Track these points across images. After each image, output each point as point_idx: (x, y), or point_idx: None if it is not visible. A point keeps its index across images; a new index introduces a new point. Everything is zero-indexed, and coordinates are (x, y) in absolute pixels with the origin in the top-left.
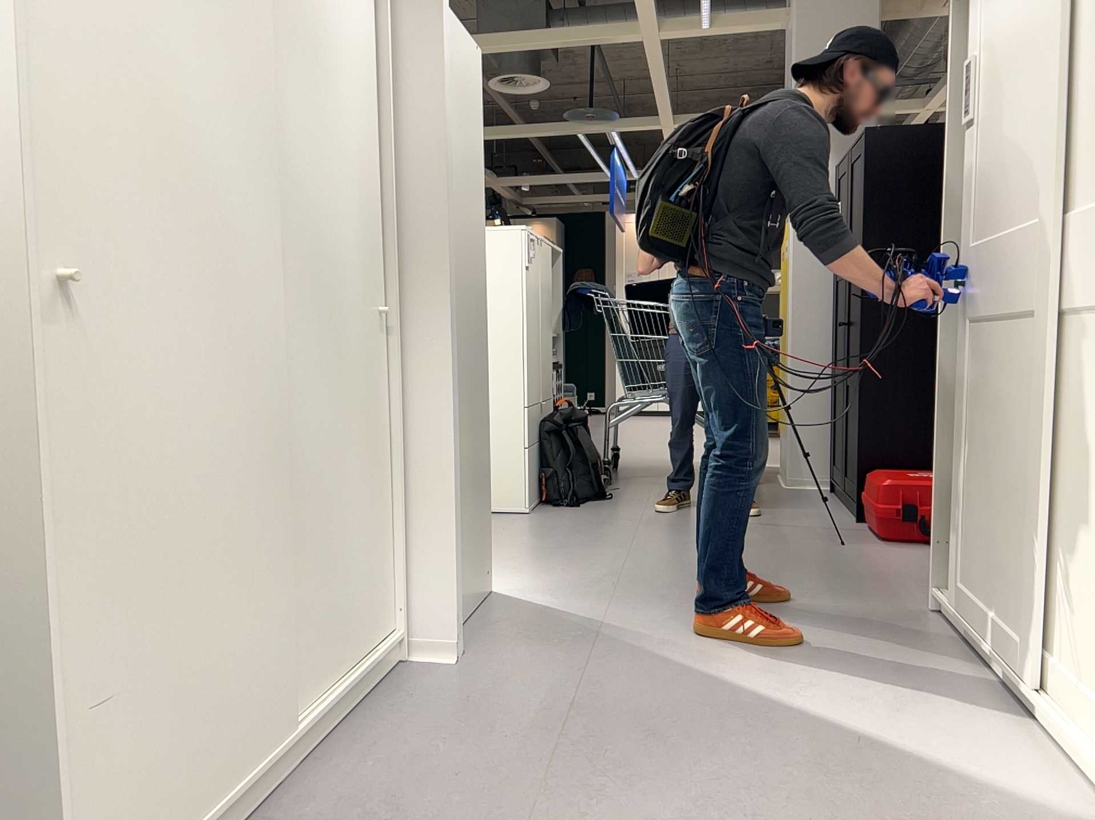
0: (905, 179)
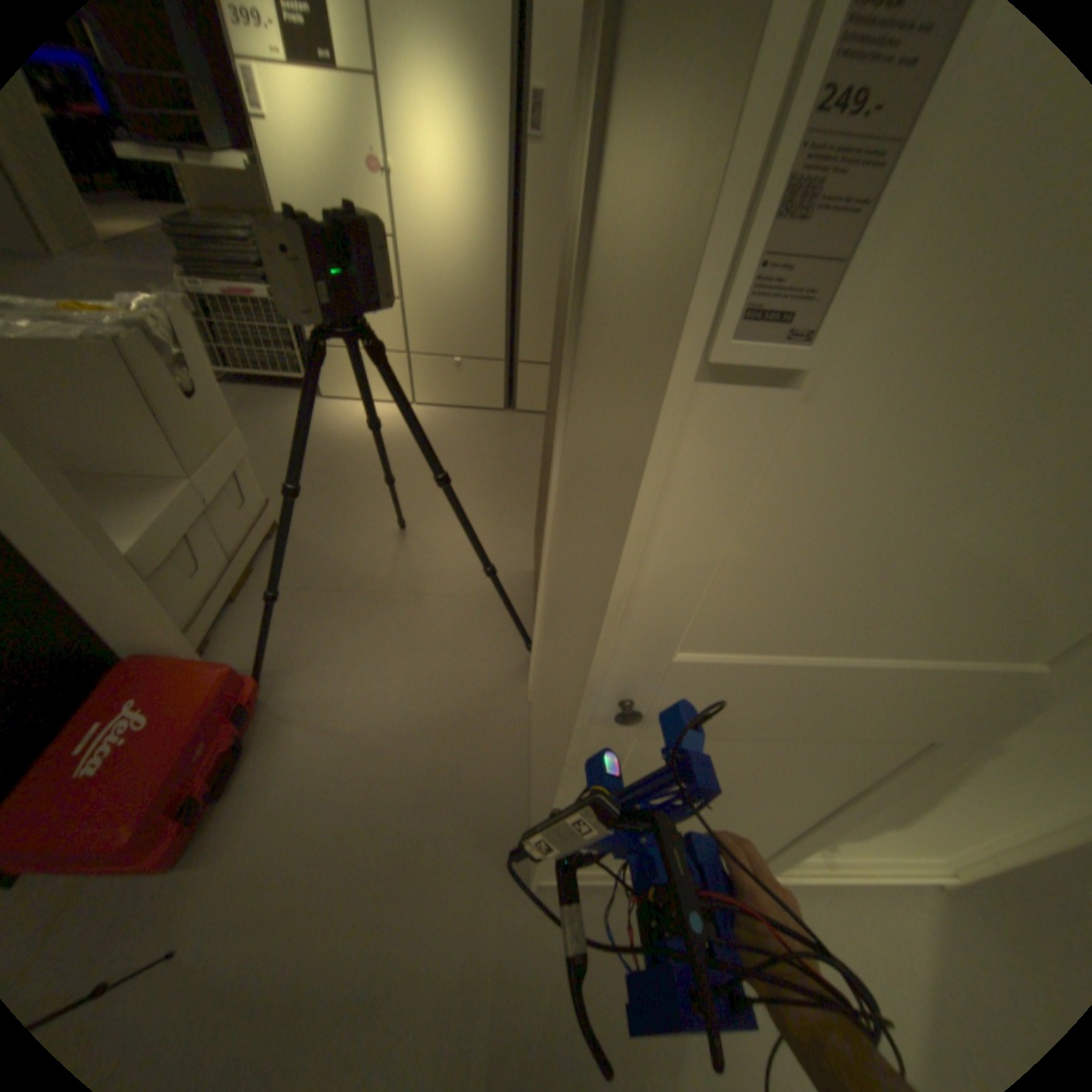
0: None
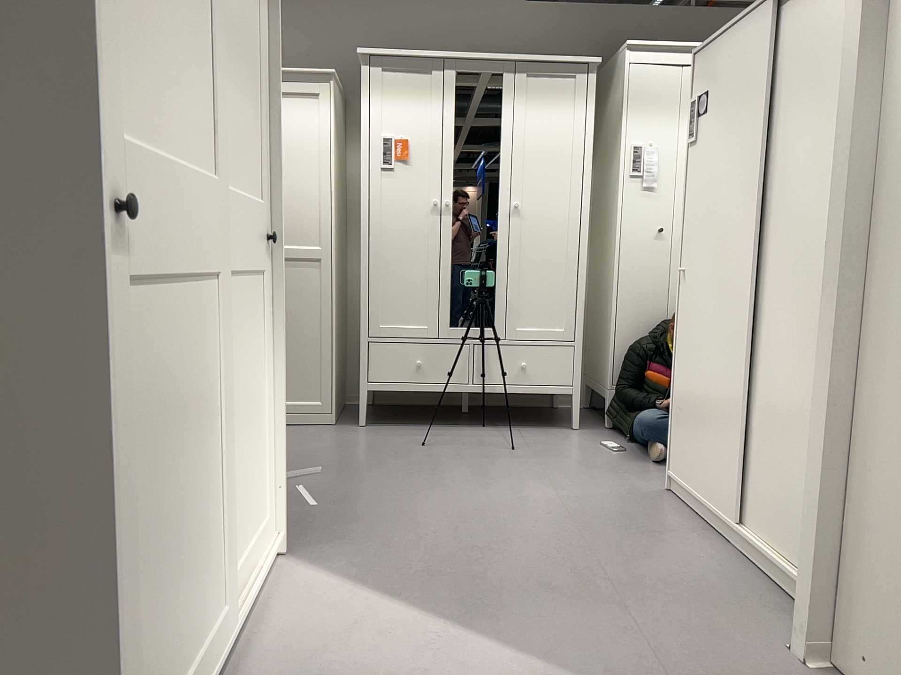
0: None
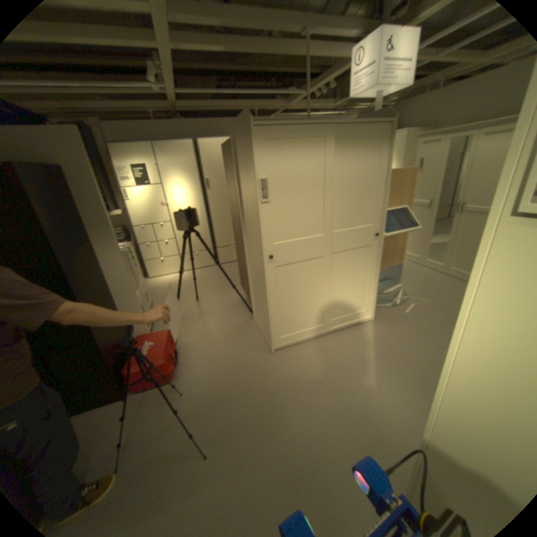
0: (53, 203)
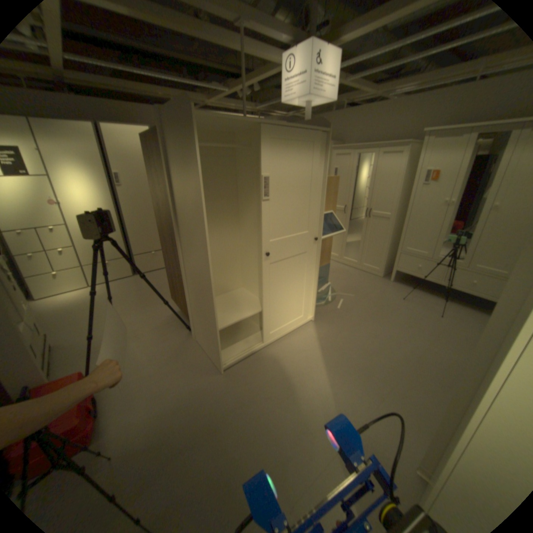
0: None
